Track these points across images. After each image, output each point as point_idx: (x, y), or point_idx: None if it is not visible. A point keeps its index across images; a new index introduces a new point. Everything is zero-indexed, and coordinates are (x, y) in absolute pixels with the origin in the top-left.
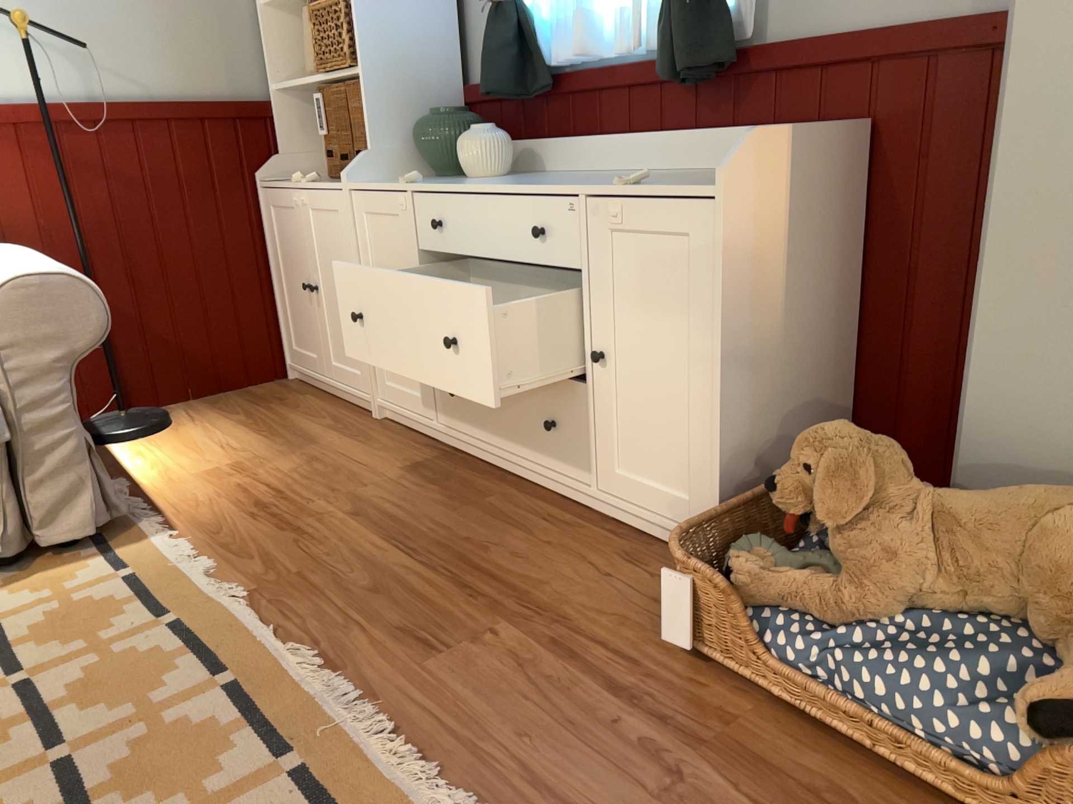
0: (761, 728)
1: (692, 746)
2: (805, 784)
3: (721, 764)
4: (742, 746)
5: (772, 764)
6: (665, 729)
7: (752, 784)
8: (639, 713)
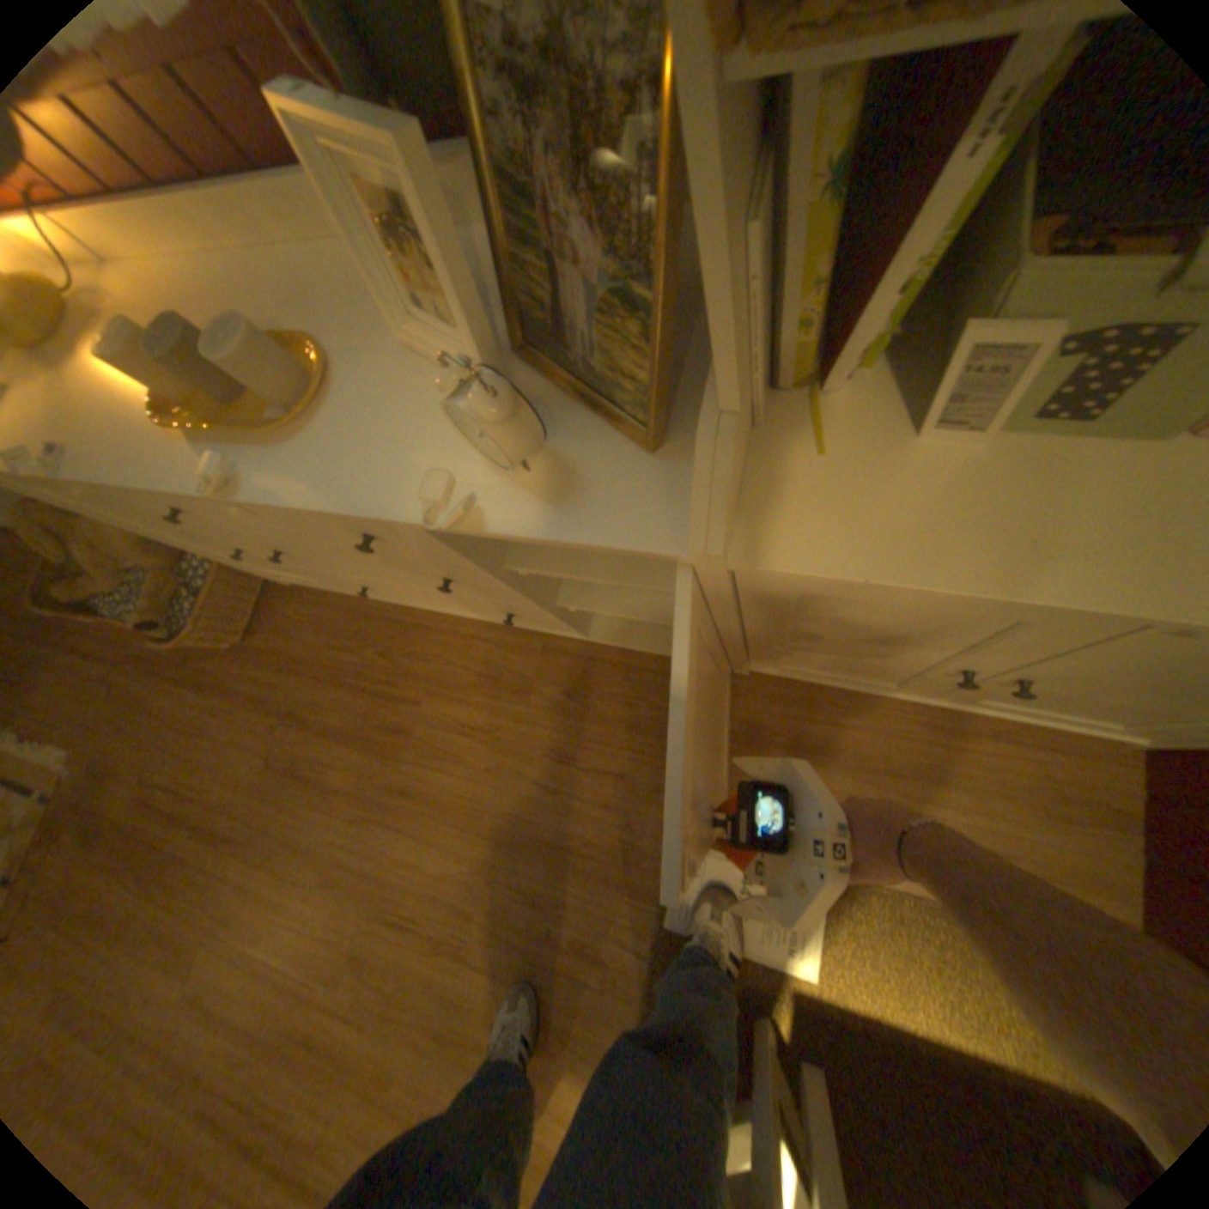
0: (131, 644)
1: (111, 671)
2: (146, 662)
3: (120, 673)
4: (126, 658)
5: (136, 660)
6: (101, 668)
7: (130, 675)
8: (92, 666)
